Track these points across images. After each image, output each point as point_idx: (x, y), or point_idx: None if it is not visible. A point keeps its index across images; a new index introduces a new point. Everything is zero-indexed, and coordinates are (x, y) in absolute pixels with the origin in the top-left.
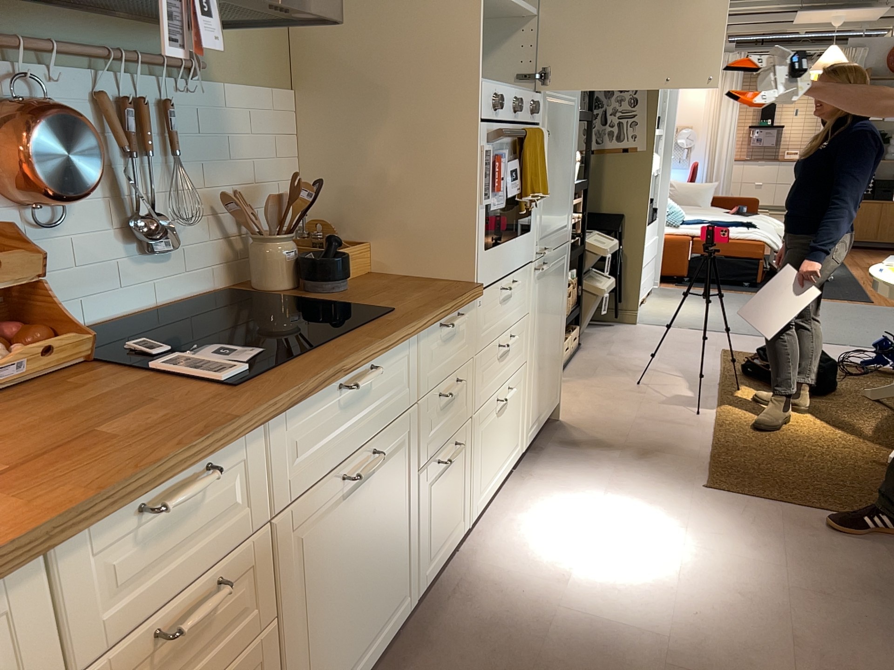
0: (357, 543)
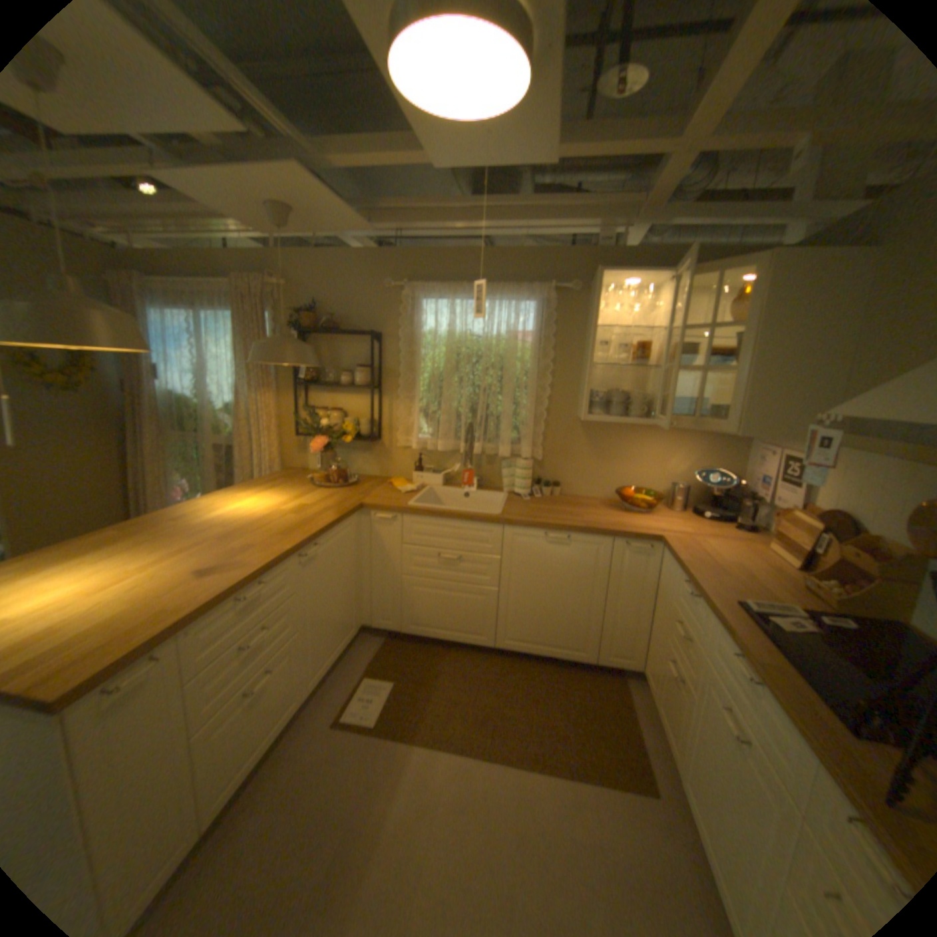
0: (729, 775)
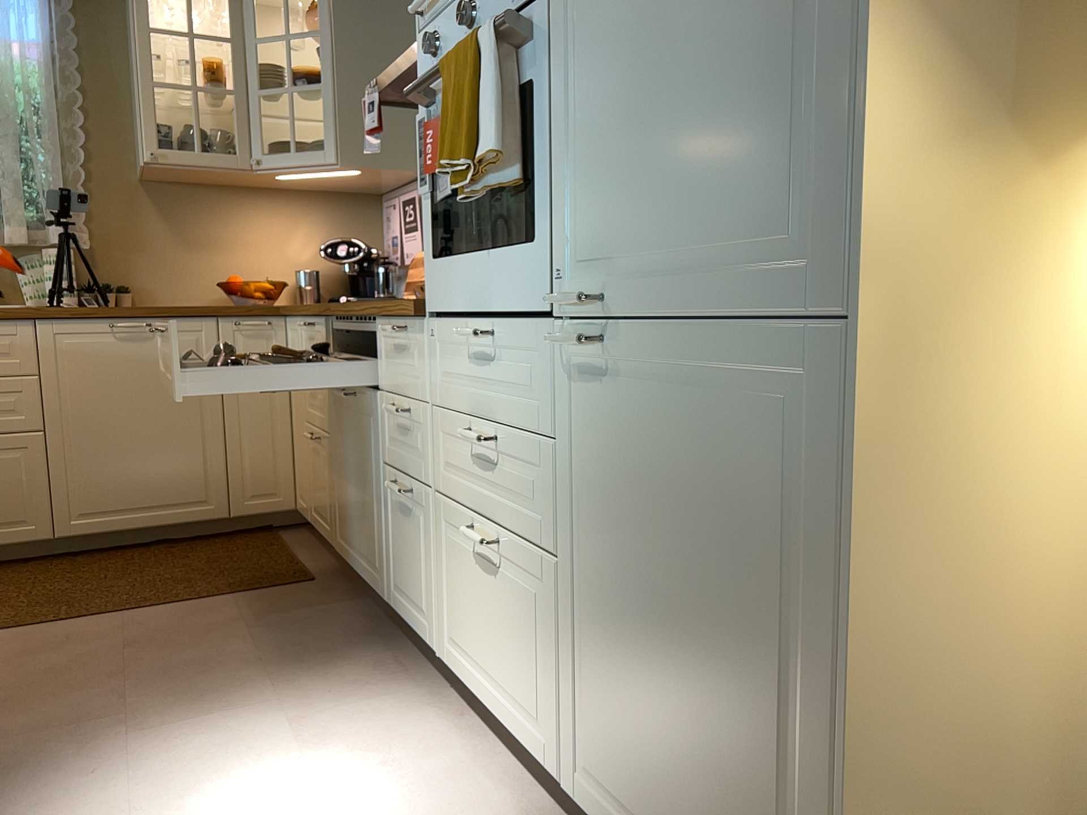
0: (352, 454)
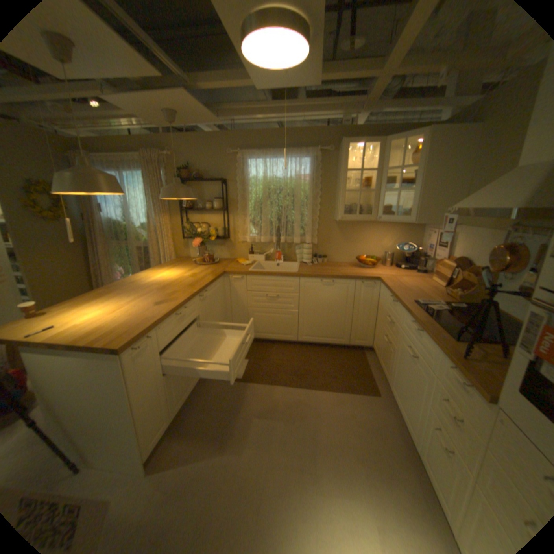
0: (409, 375)
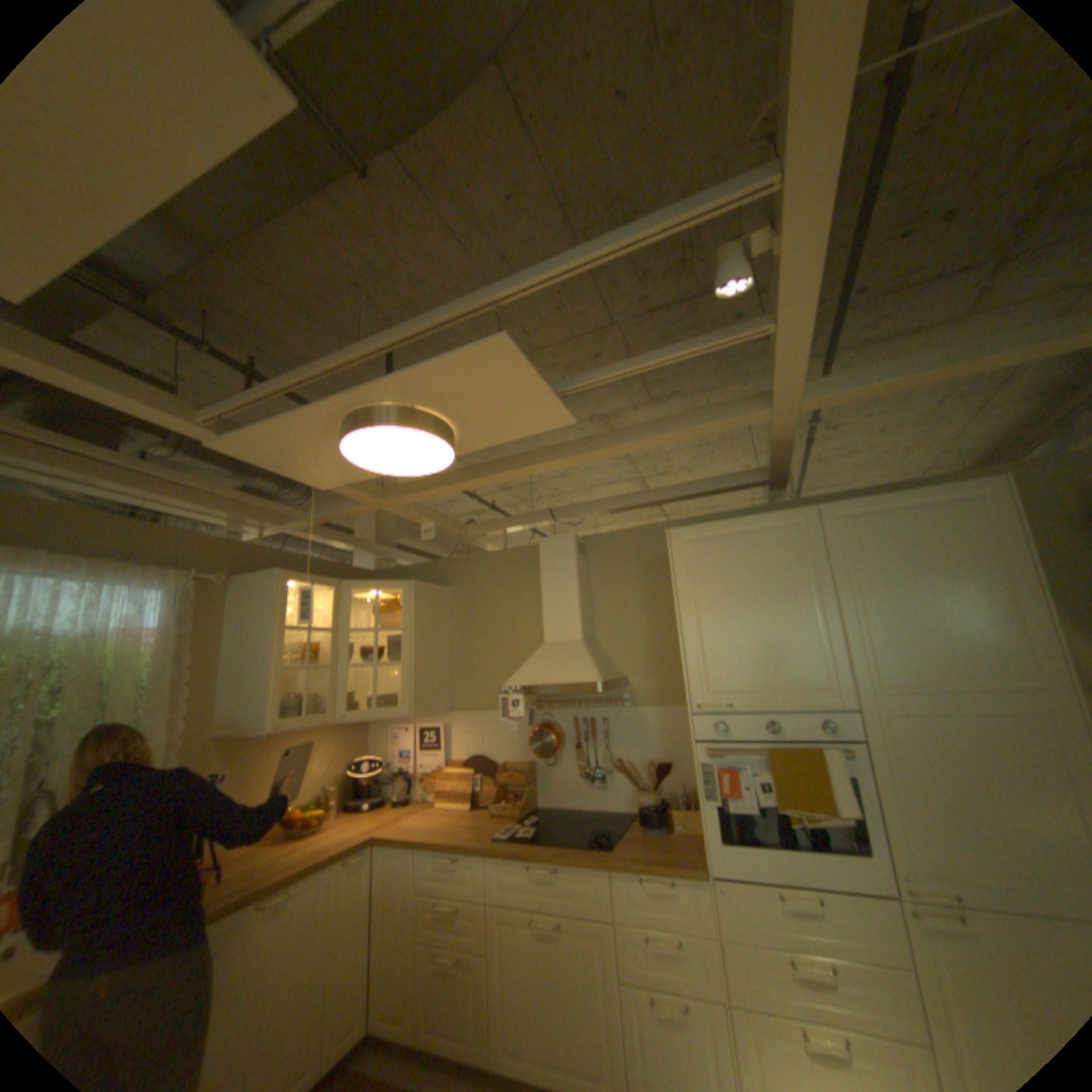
0: (546, 979)
